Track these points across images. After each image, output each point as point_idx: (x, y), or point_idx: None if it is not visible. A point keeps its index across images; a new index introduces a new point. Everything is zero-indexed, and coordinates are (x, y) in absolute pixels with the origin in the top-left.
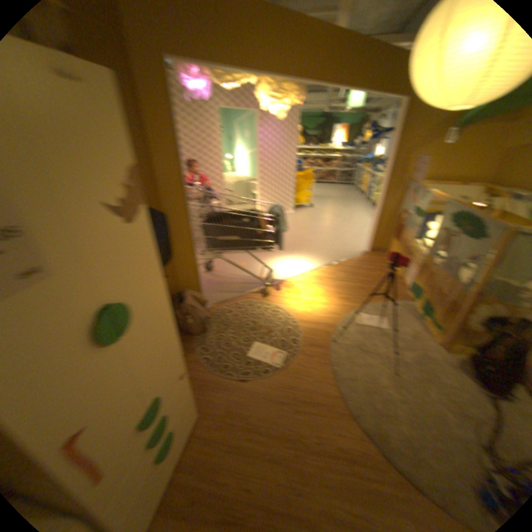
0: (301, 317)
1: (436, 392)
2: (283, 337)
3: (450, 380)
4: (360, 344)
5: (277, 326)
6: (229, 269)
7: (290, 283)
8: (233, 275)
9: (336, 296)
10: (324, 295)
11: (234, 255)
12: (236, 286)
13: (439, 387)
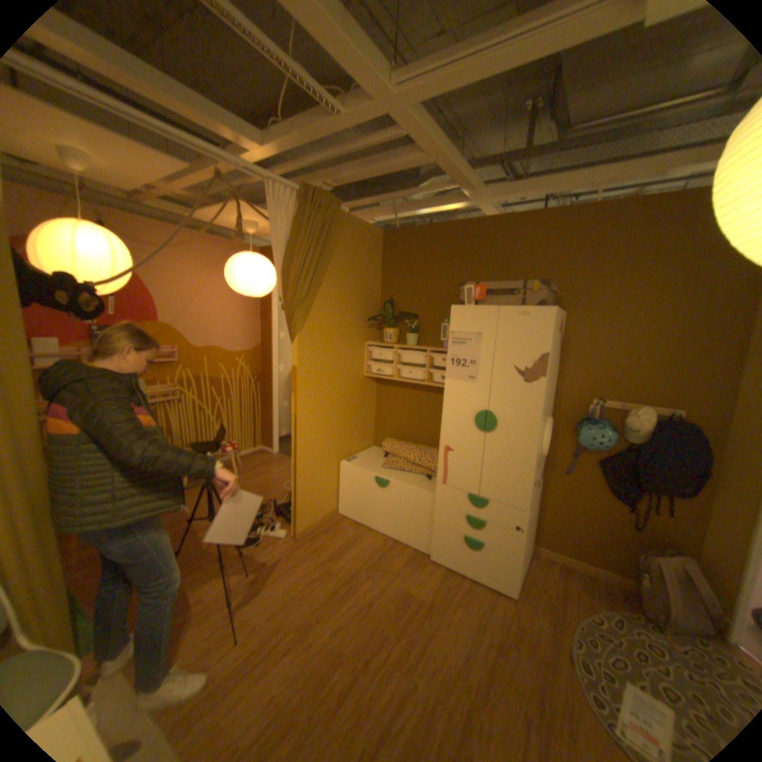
0: None
1: None
2: None
3: None
4: None
5: None
6: None
7: None
8: None
9: None
10: None
11: None
12: None
13: None
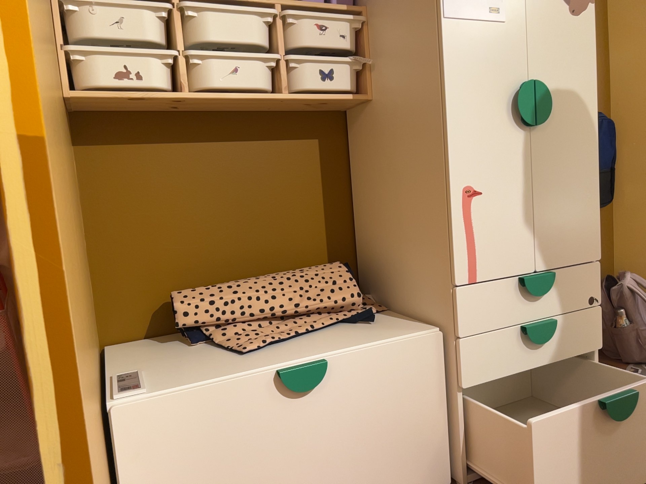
0: None
1: None
2: None
3: None
4: None
5: None
6: None
7: None
8: None
9: None
10: None
11: None
12: None
13: None
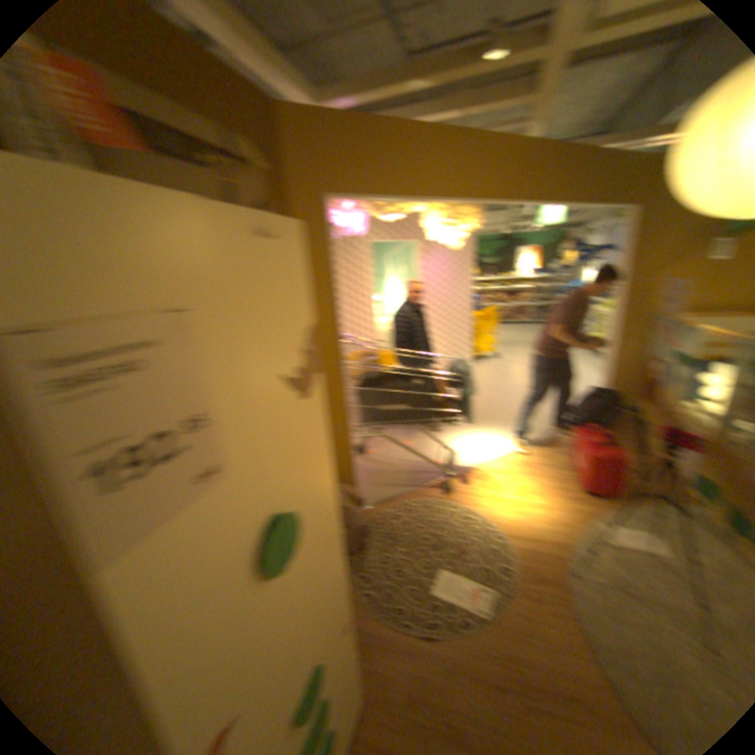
0: (510, 529)
1: None
2: (485, 563)
3: None
4: (623, 583)
5: (472, 543)
6: (389, 450)
7: (483, 472)
8: (396, 459)
9: (562, 495)
10: (542, 493)
11: (394, 429)
12: (402, 477)
13: None
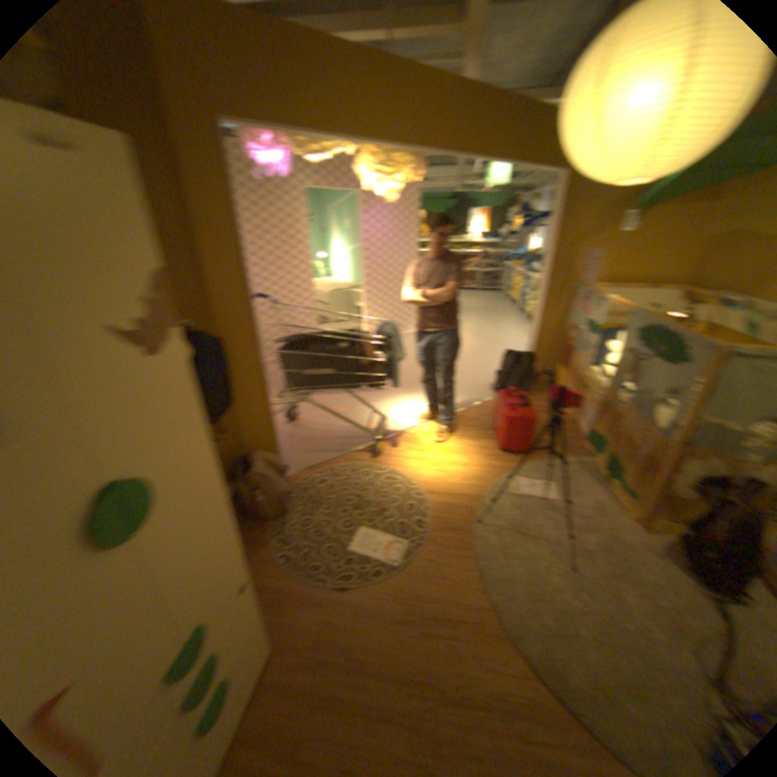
0: (429, 485)
1: (633, 595)
2: (402, 518)
3: (653, 576)
4: (518, 525)
5: (393, 501)
6: (322, 416)
7: (412, 435)
8: (328, 425)
9: (481, 453)
10: (463, 452)
11: (330, 395)
12: (333, 442)
13: (637, 587)
